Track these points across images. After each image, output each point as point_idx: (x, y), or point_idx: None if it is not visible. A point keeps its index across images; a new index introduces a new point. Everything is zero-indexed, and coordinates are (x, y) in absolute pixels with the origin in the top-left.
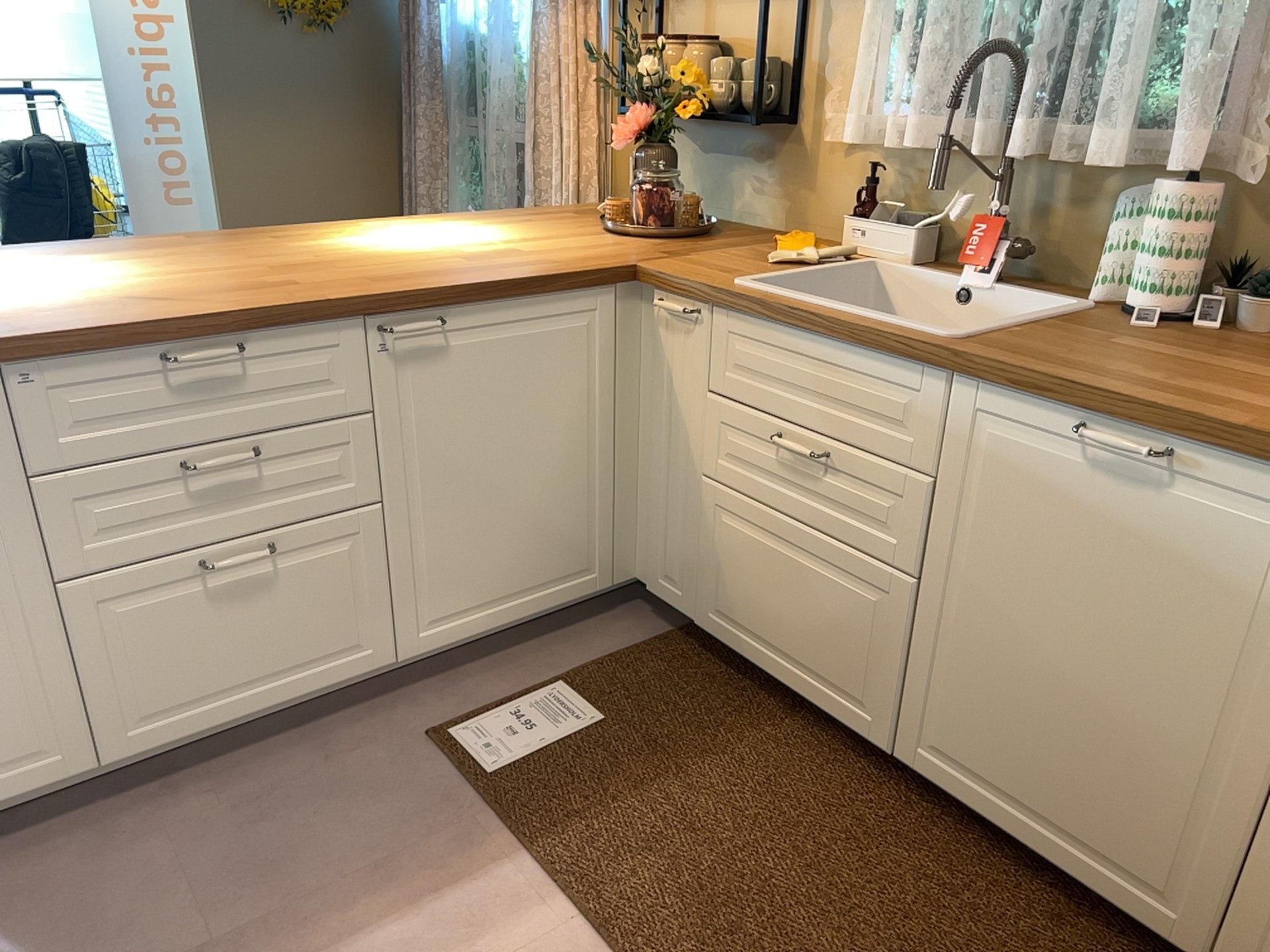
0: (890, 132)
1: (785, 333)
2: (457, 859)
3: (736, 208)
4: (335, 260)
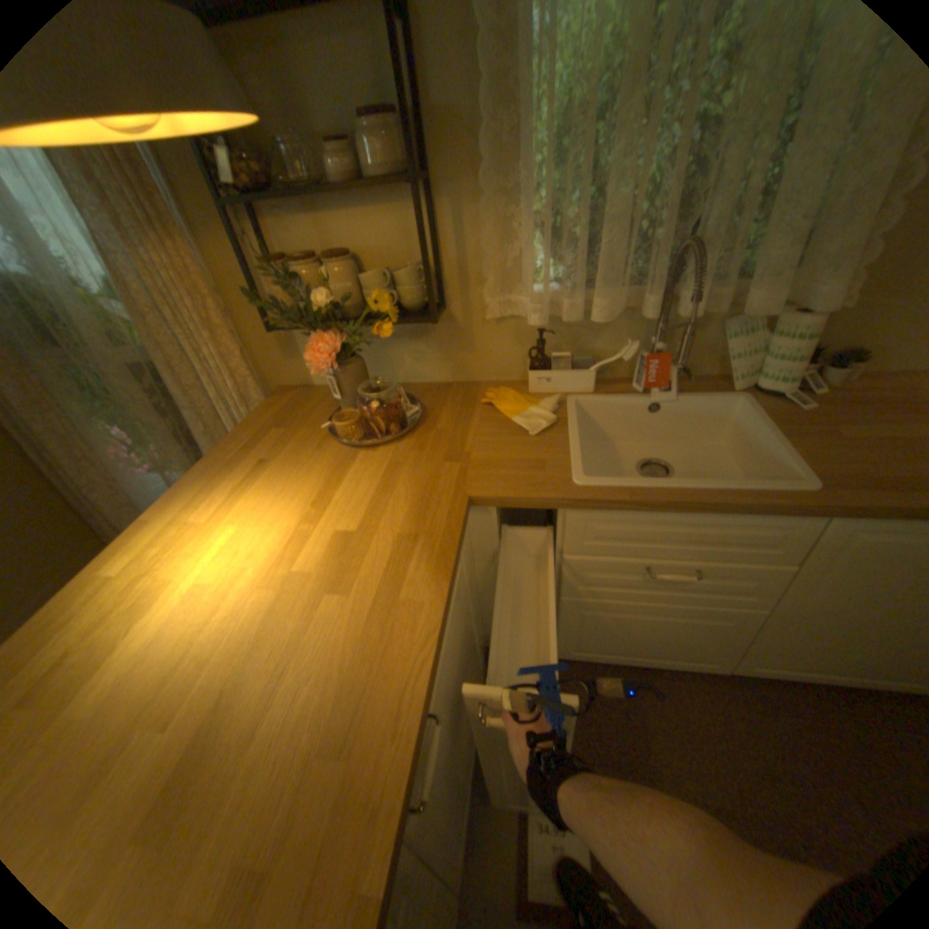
0: (568, 307)
1: (657, 513)
2: None
3: (401, 372)
4: (197, 718)
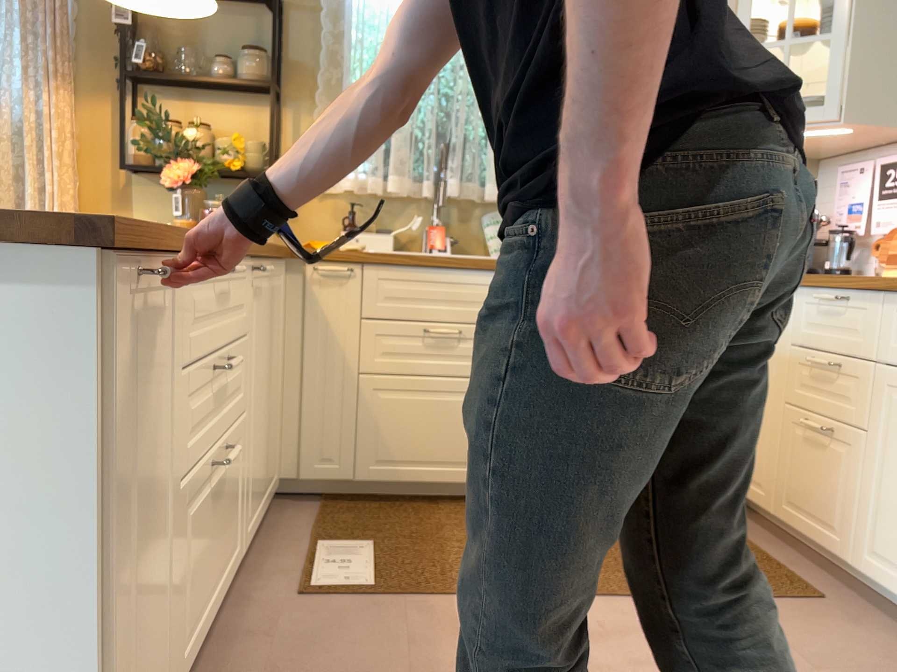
0: (372, 183)
1: (423, 271)
2: (433, 621)
3: None
4: None
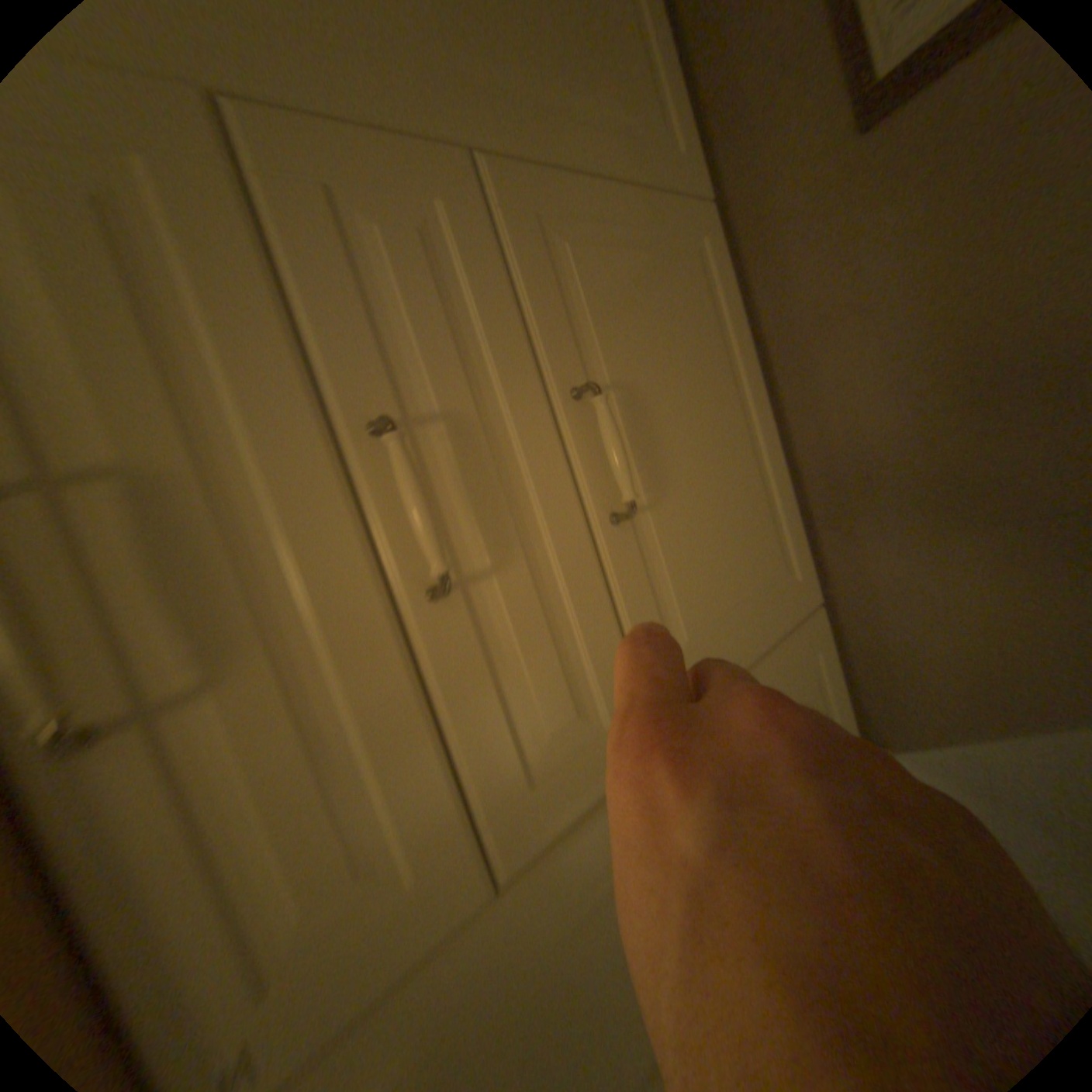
0: None
1: None
2: None
3: None
4: None
